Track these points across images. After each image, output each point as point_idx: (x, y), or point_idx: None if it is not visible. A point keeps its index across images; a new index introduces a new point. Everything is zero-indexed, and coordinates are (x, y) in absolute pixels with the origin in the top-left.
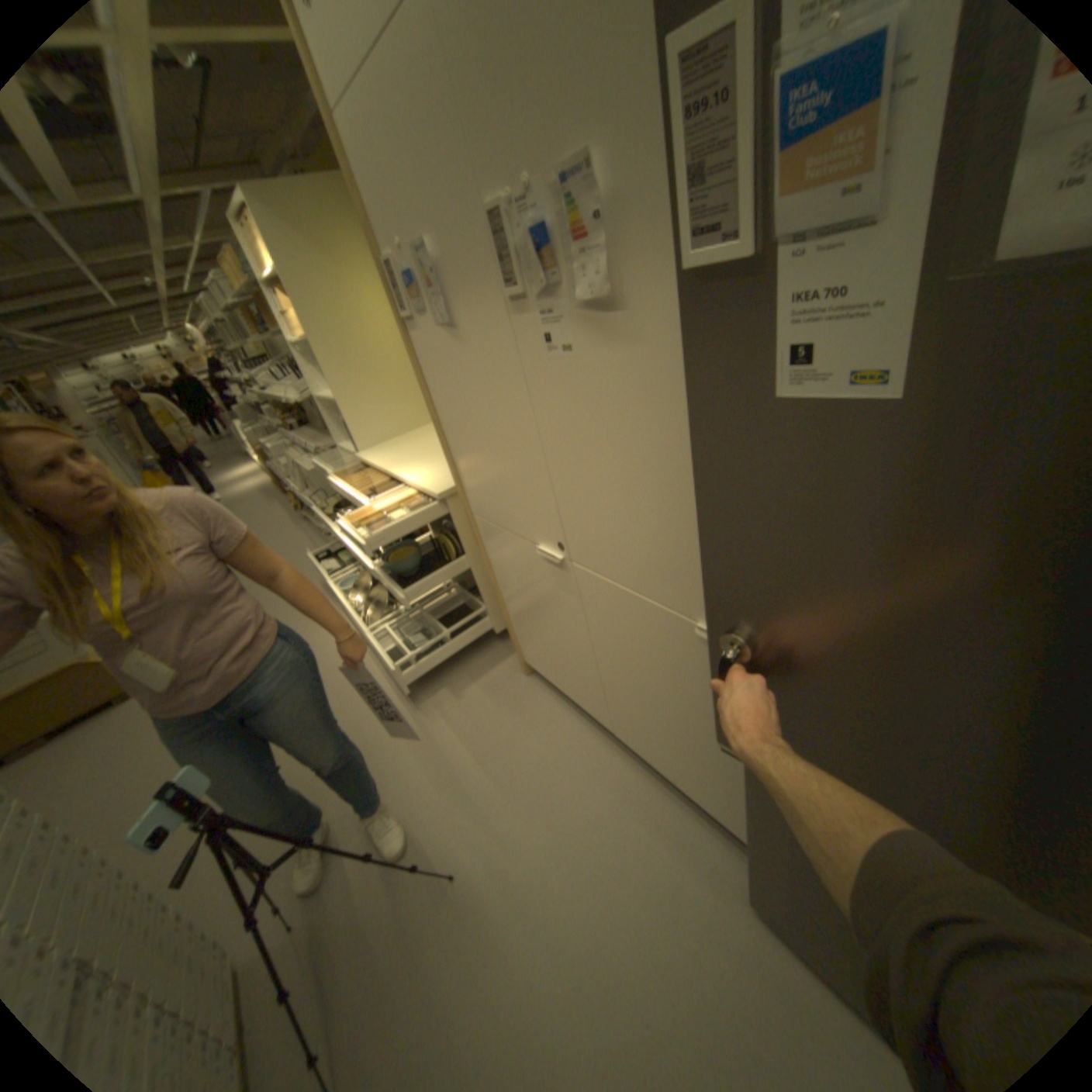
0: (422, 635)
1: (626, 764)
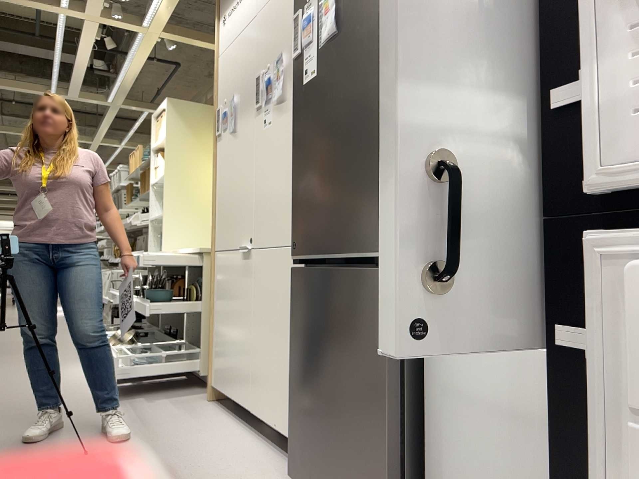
0: (145, 362)
1: (251, 437)
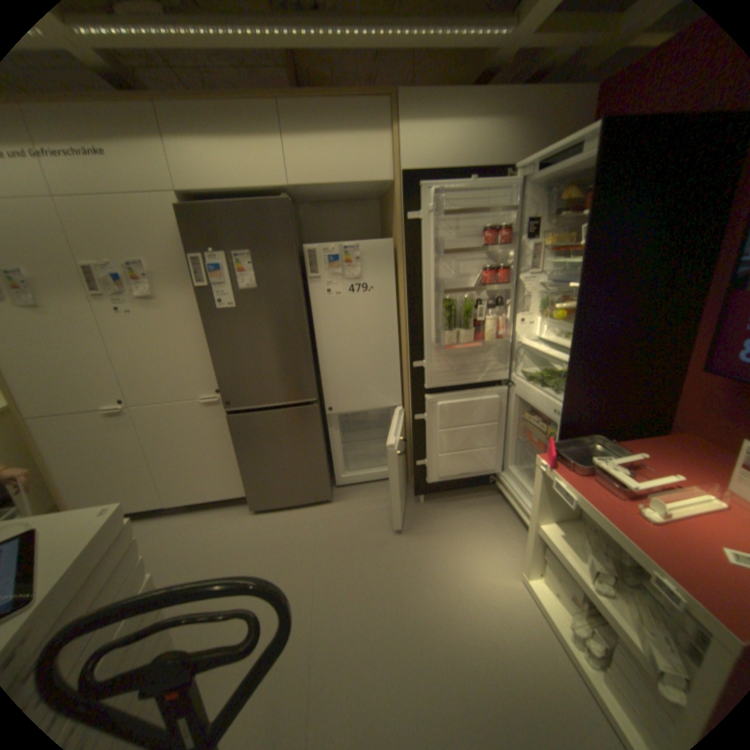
0: None
1: (174, 519)
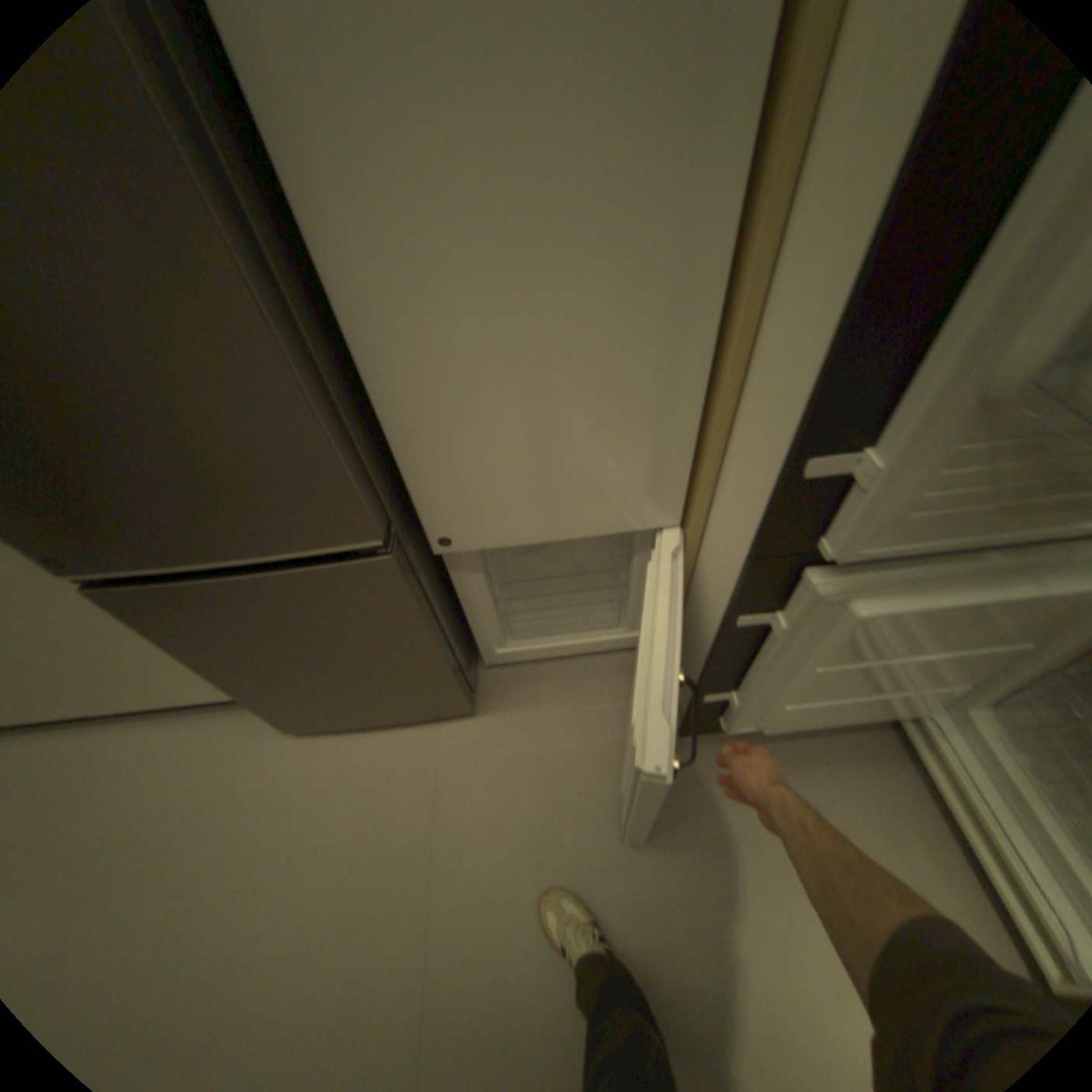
0: None
1: (126, 730)
